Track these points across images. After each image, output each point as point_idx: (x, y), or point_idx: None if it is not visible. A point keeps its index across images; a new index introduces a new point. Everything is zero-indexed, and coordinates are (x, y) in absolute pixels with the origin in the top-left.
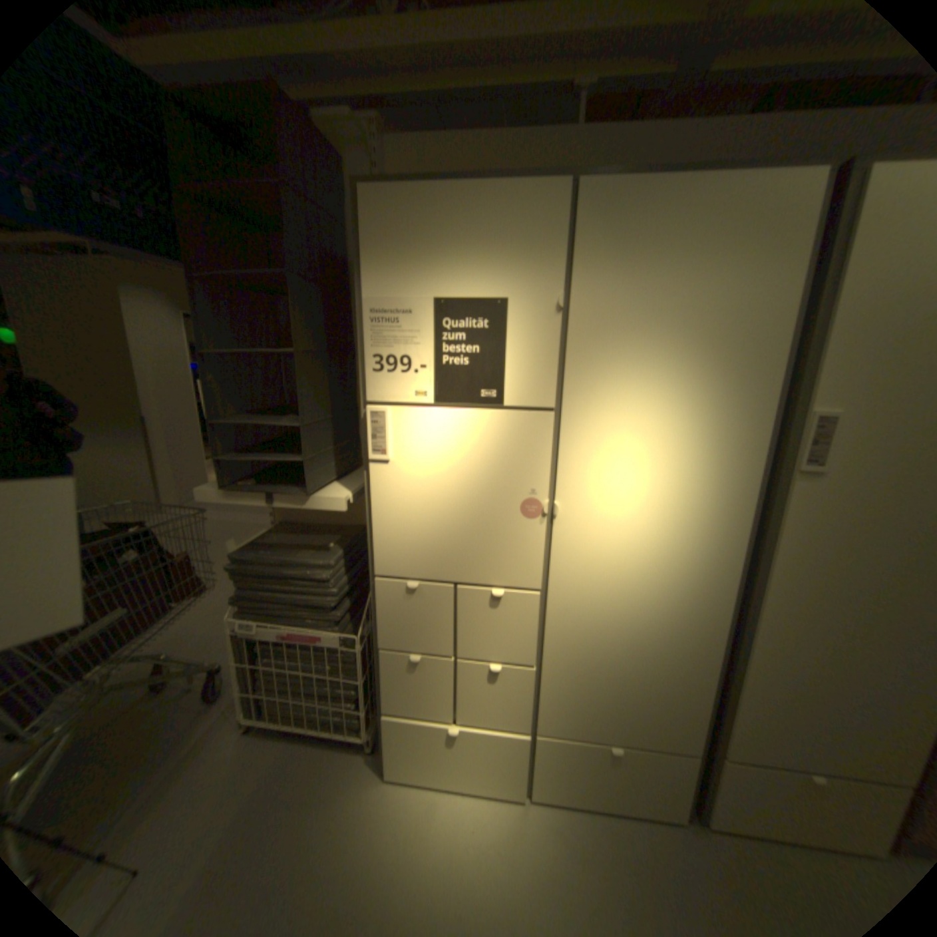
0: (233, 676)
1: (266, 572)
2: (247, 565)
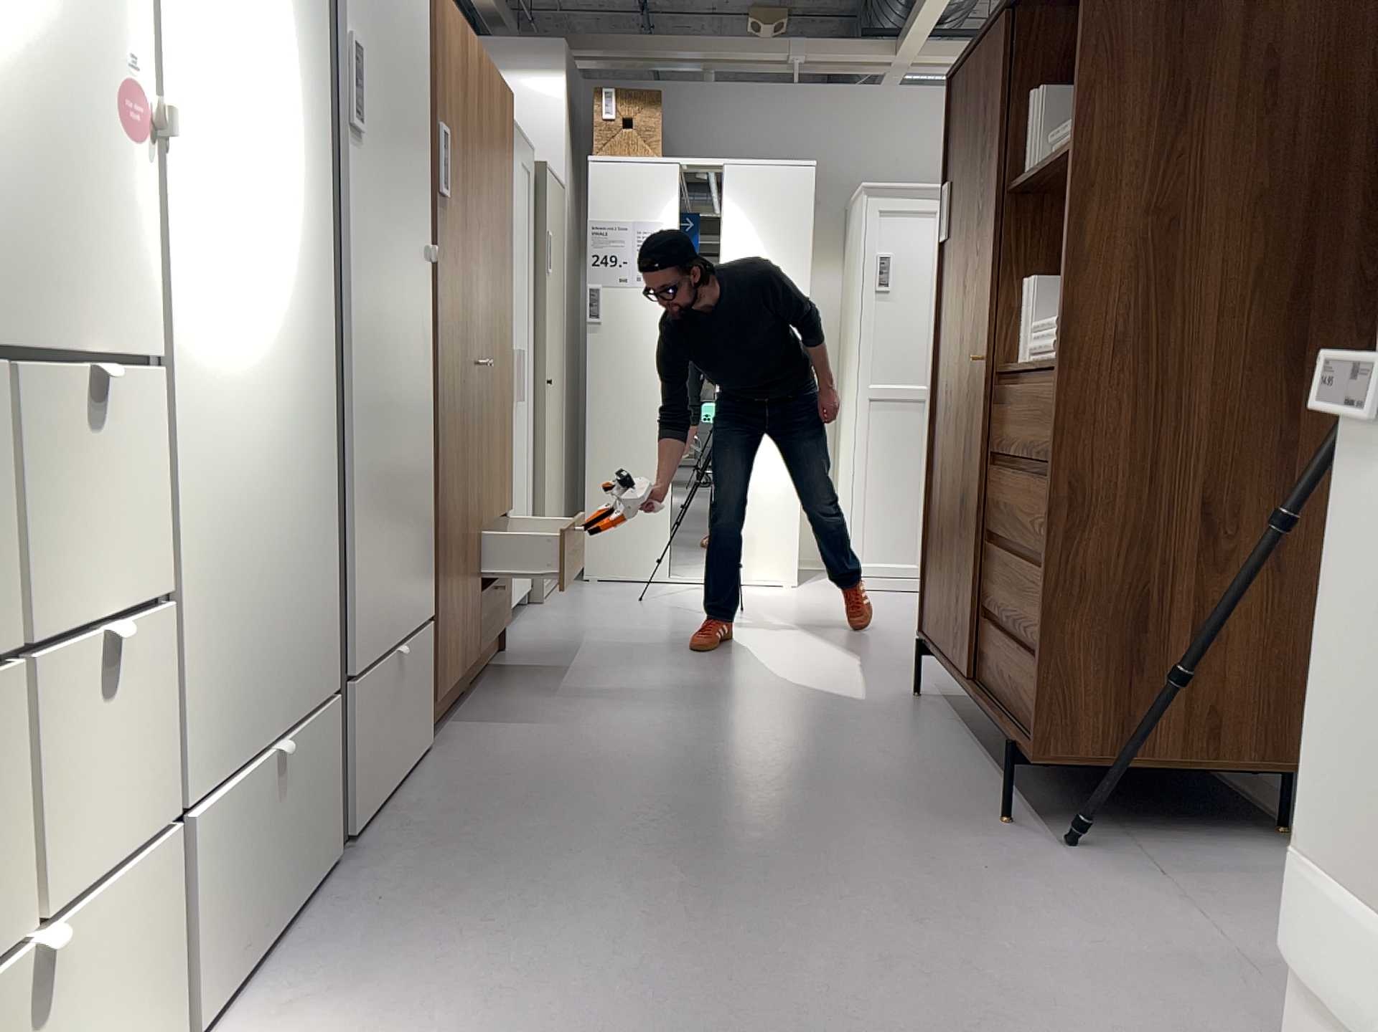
0: None
1: None
2: None
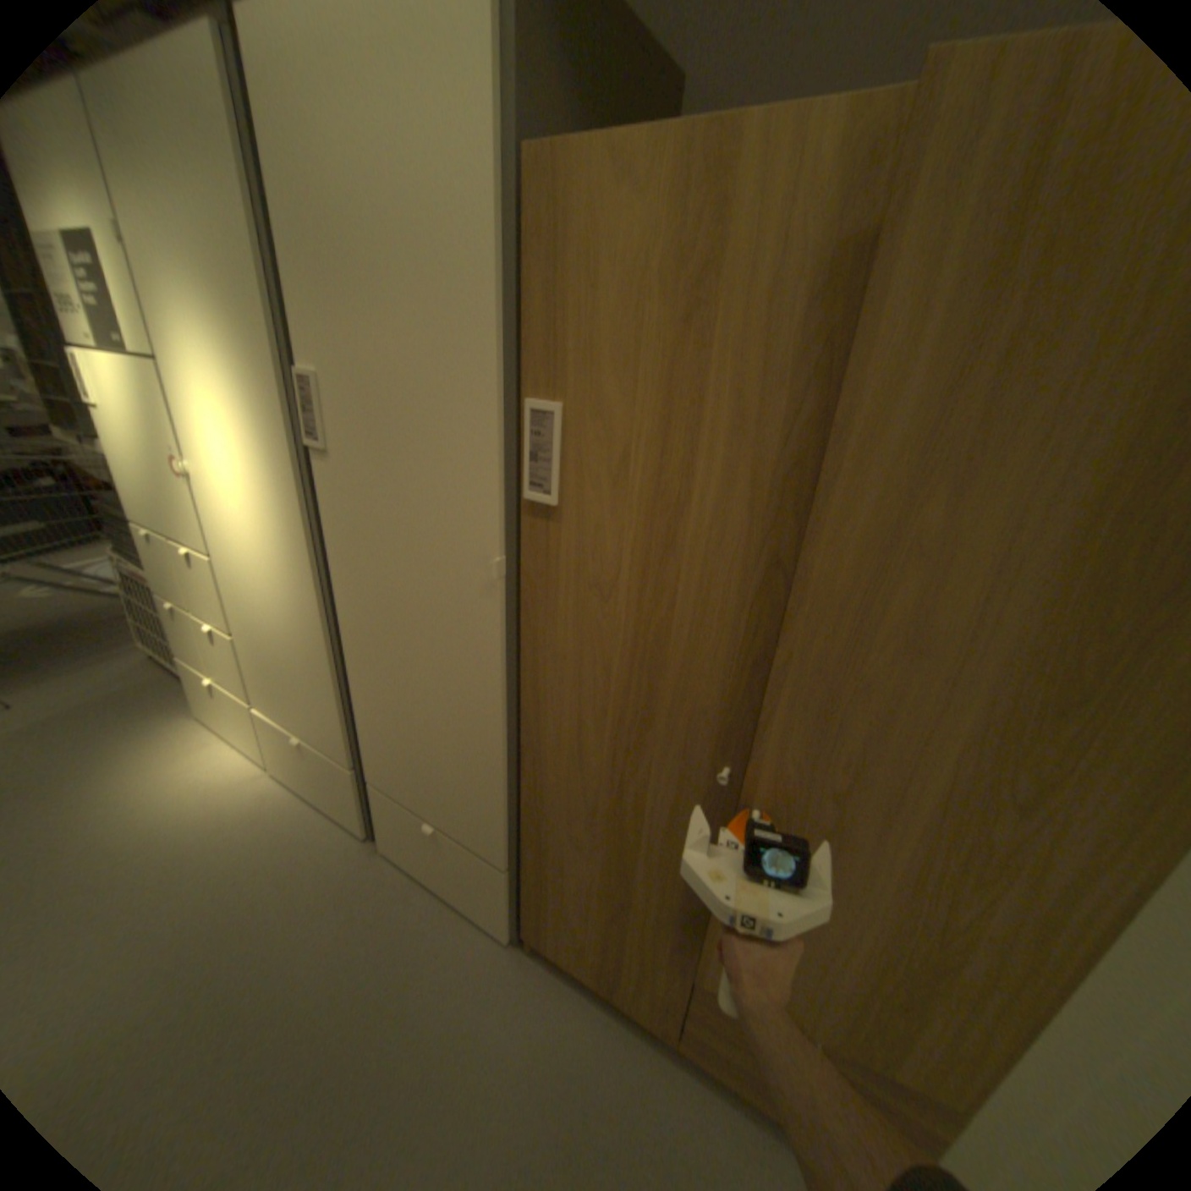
0: (125, 603)
1: (114, 512)
2: (109, 505)
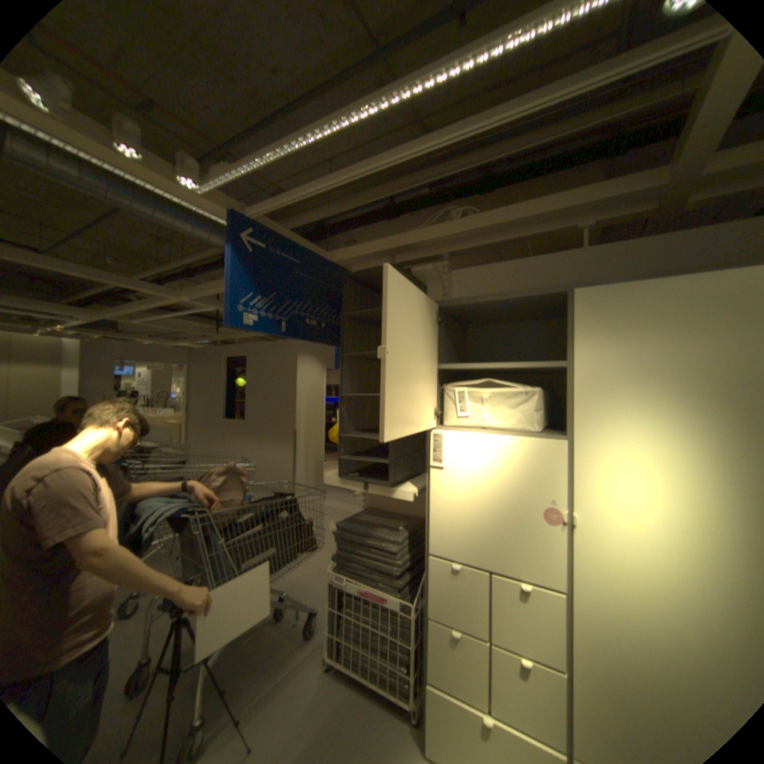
0: (326, 618)
1: (357, 540)
2: (346, 533)
